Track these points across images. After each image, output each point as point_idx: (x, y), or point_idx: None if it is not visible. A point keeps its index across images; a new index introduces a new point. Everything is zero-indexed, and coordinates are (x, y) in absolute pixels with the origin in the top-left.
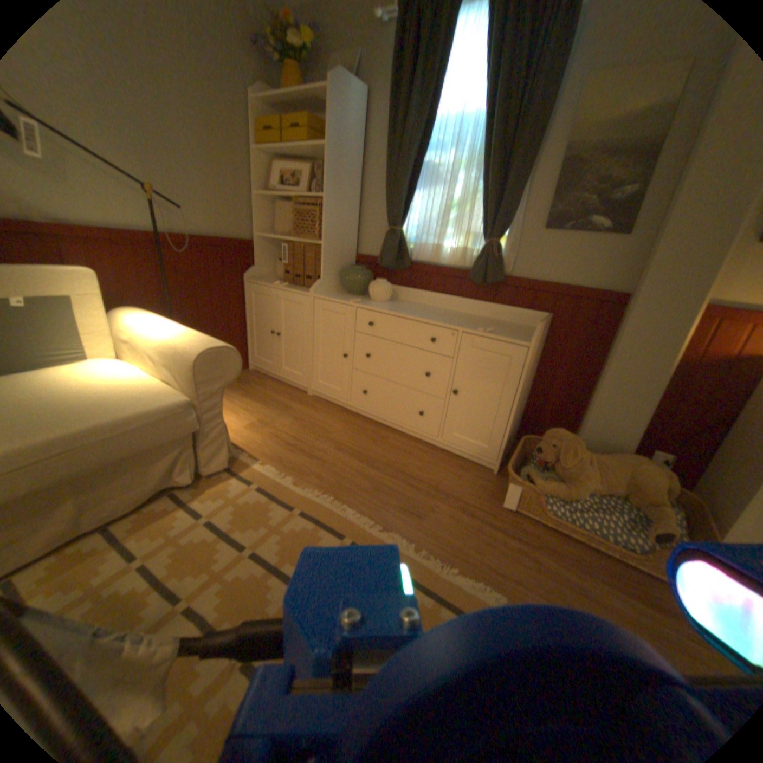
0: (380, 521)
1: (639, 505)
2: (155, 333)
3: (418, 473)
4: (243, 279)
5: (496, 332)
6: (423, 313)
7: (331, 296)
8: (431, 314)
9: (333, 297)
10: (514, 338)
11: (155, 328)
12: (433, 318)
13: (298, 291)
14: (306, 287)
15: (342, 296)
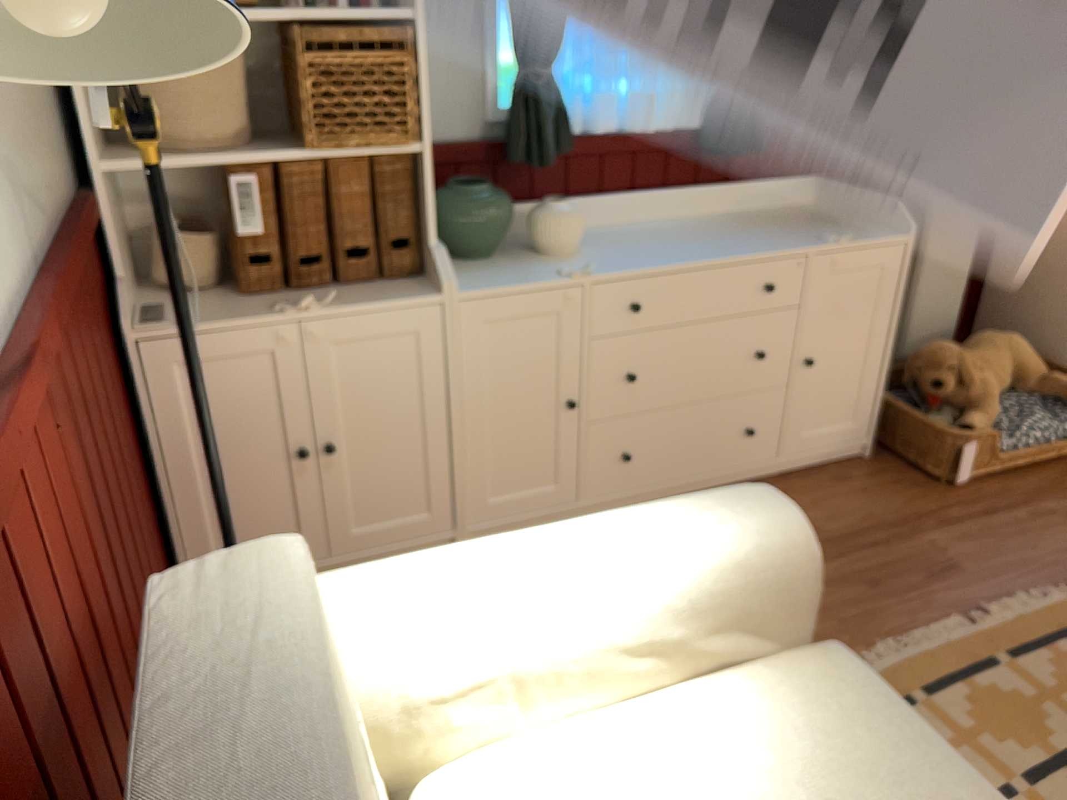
0: (956, 611)
1: (1031, 387)
2: (589, 585)
3: (842, 524)
4: (118, 335)
5: (839, 234)
6: (688, 243)
7: (476, 278)
8: (703, 241)
9: (502, 281)
10: (878, 234)
11: (552, 578)
12: (739, 248)
13: (382, 301)
14: (349, 281)
15: (488, 269)
